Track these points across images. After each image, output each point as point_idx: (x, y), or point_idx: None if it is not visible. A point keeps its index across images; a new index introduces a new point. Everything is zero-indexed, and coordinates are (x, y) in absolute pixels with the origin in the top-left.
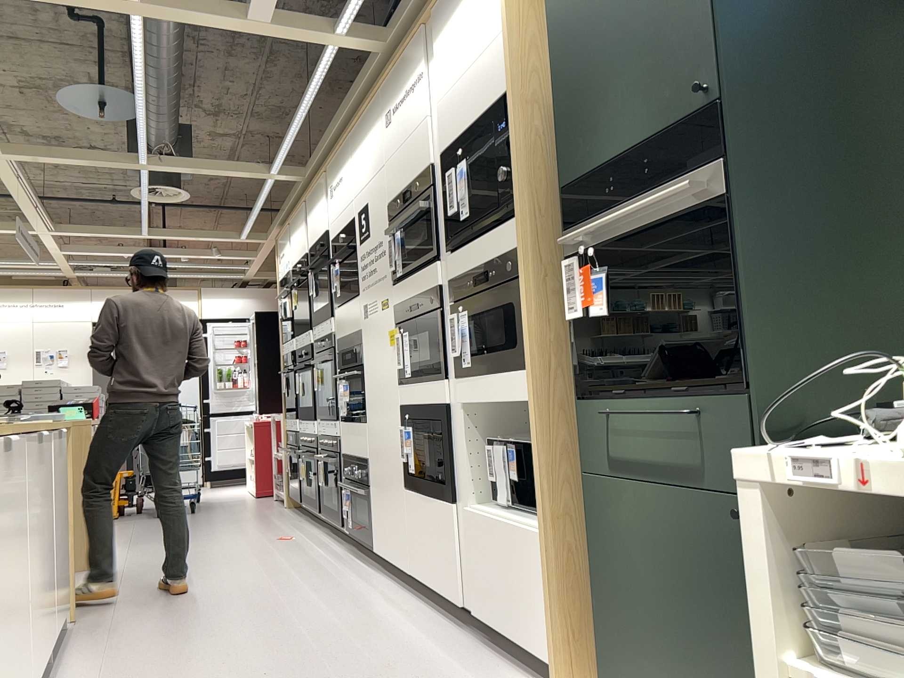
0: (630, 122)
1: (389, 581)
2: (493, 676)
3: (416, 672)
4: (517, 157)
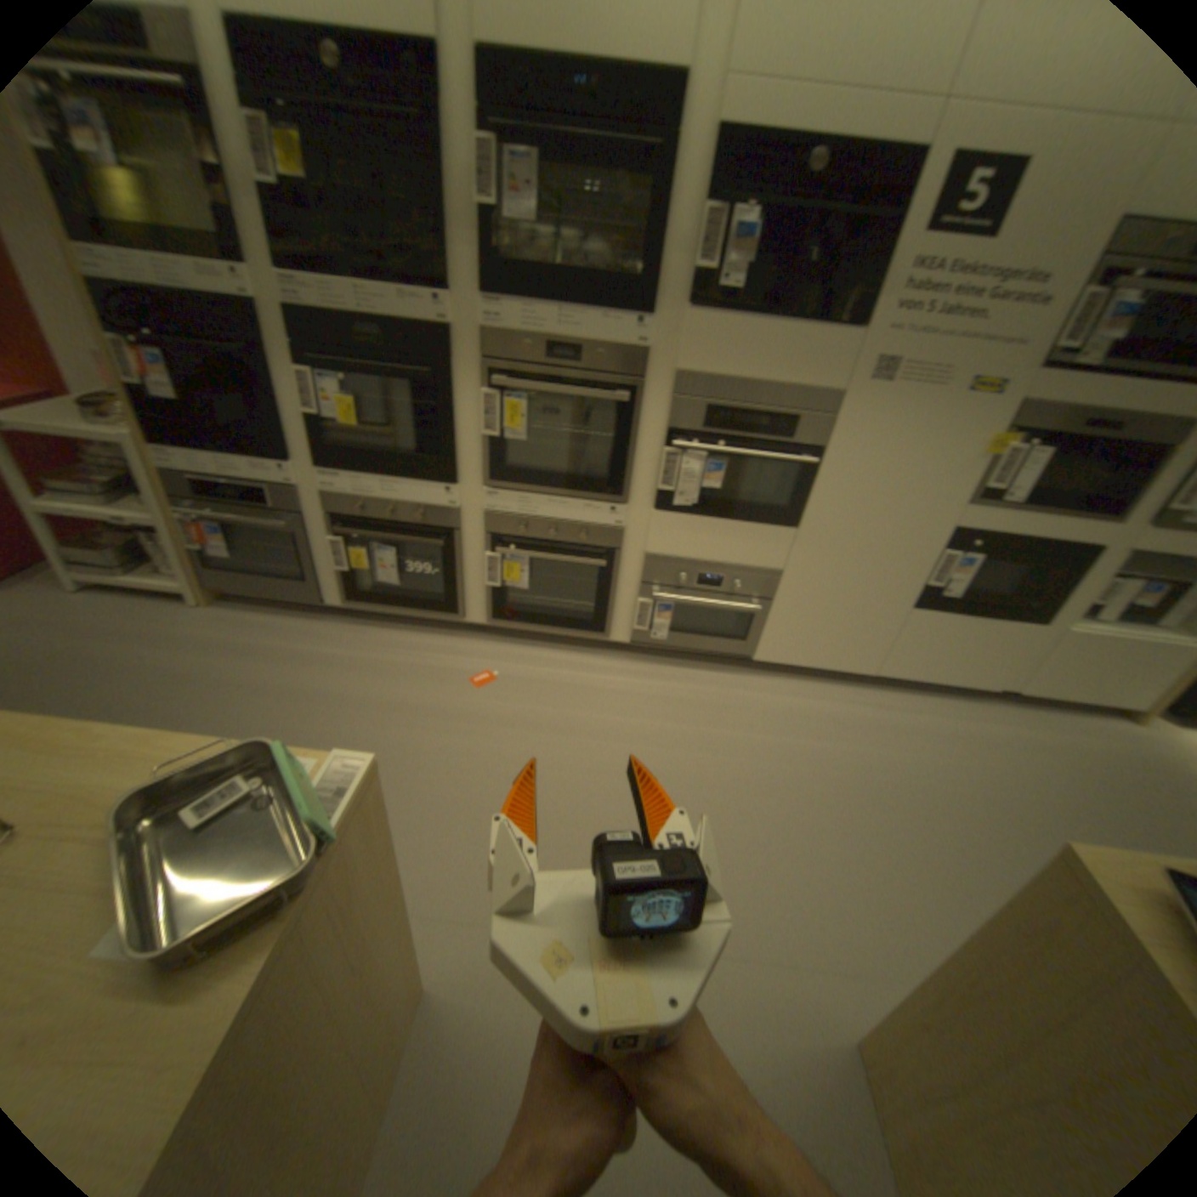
0: None
1: (804, 684)
2: (1092, 732)
3: (1085, 762)
4: None
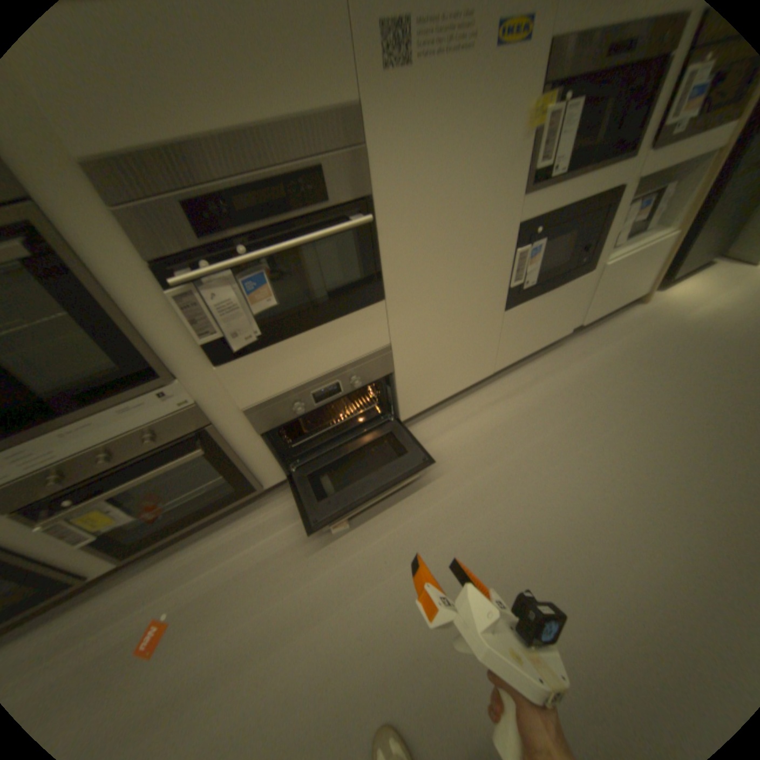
0: None
1: (446, 411)
2: (628, 326)
3: (642, 354)
4: None
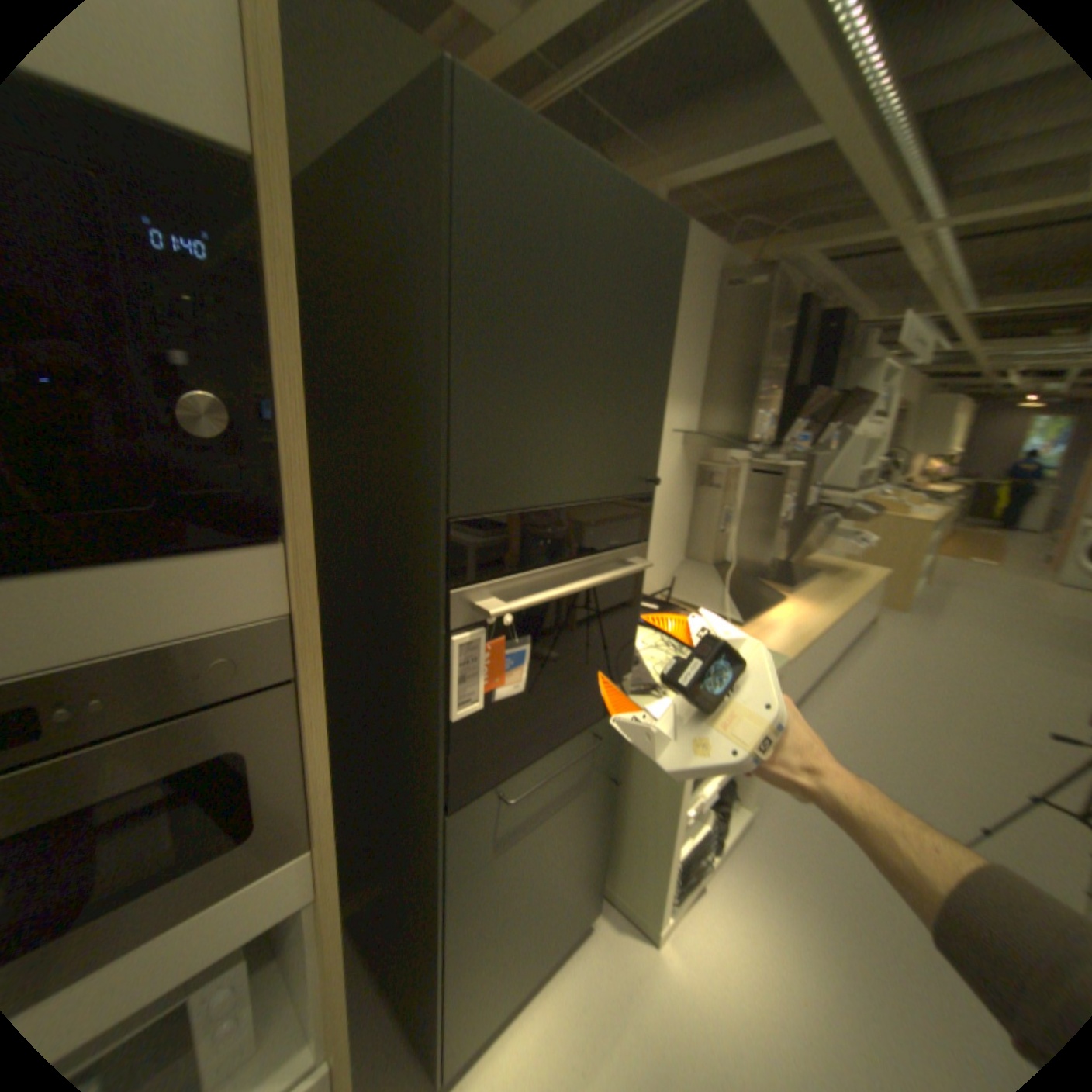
0: (577, 470)
1: None
2: None
3: None
4: (278, 396)
